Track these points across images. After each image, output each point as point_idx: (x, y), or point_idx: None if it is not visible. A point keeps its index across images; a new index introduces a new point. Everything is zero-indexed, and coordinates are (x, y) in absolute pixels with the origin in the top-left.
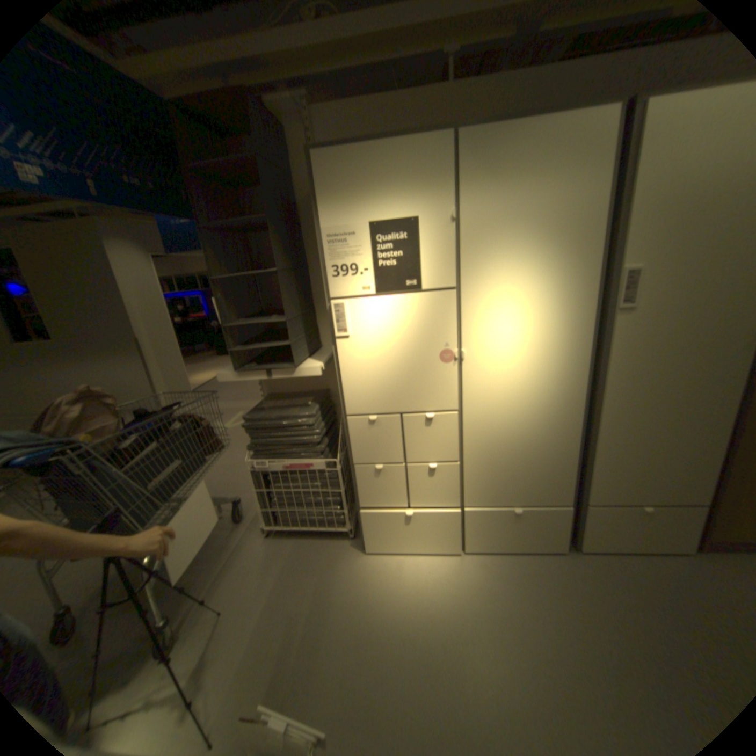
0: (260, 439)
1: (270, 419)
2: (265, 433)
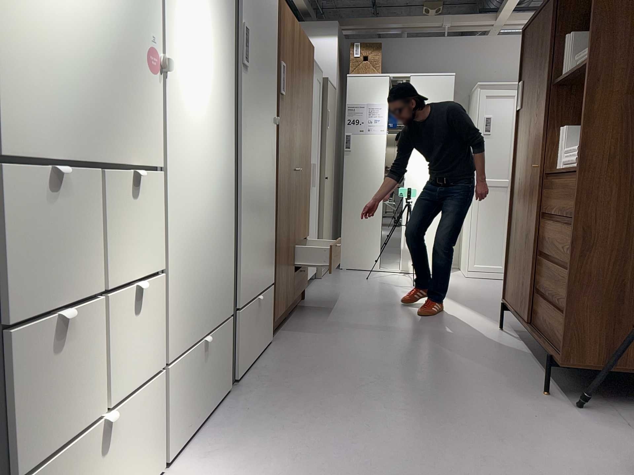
0: None
1: None
2: None
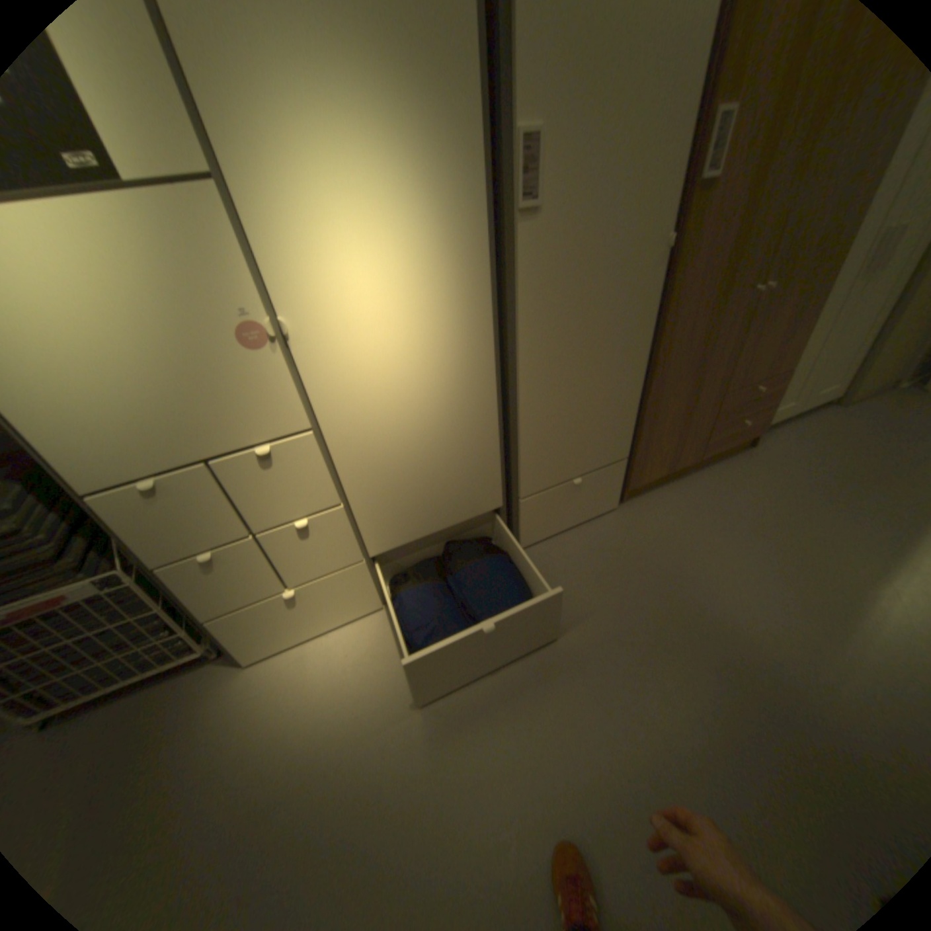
0: None
1: None
2: None
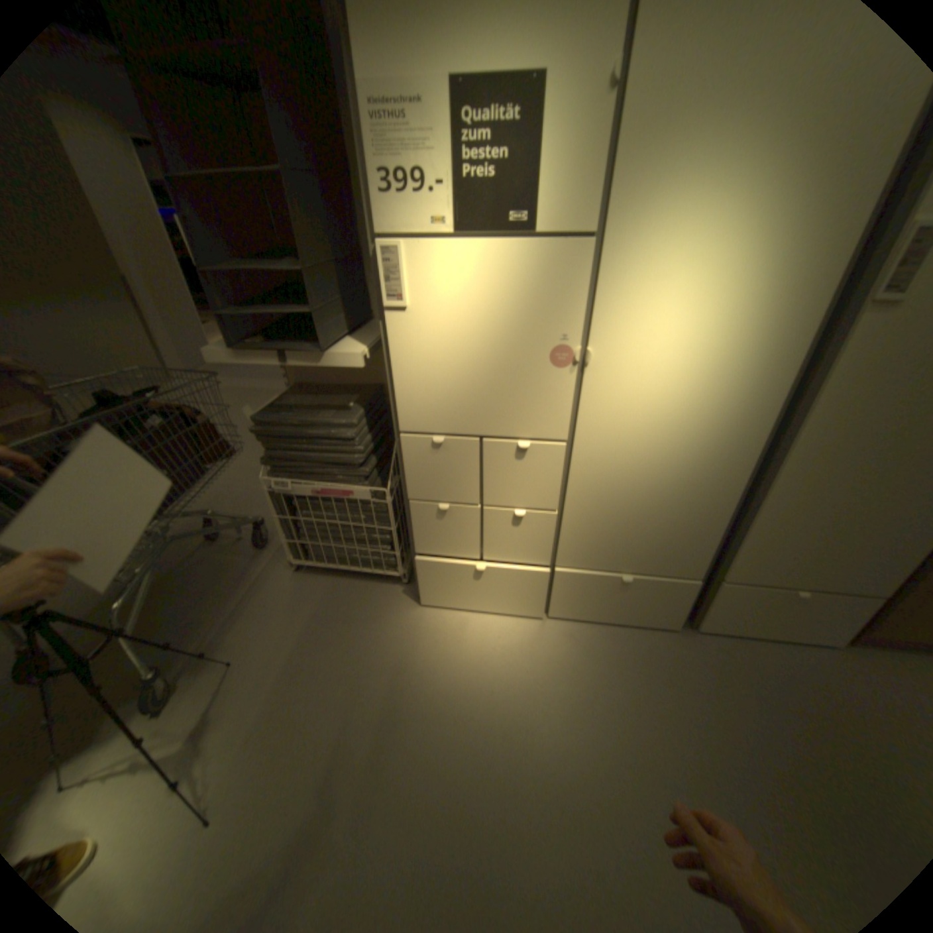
0: (279, 451)
1: (290, 423)
2: (285, 443)
